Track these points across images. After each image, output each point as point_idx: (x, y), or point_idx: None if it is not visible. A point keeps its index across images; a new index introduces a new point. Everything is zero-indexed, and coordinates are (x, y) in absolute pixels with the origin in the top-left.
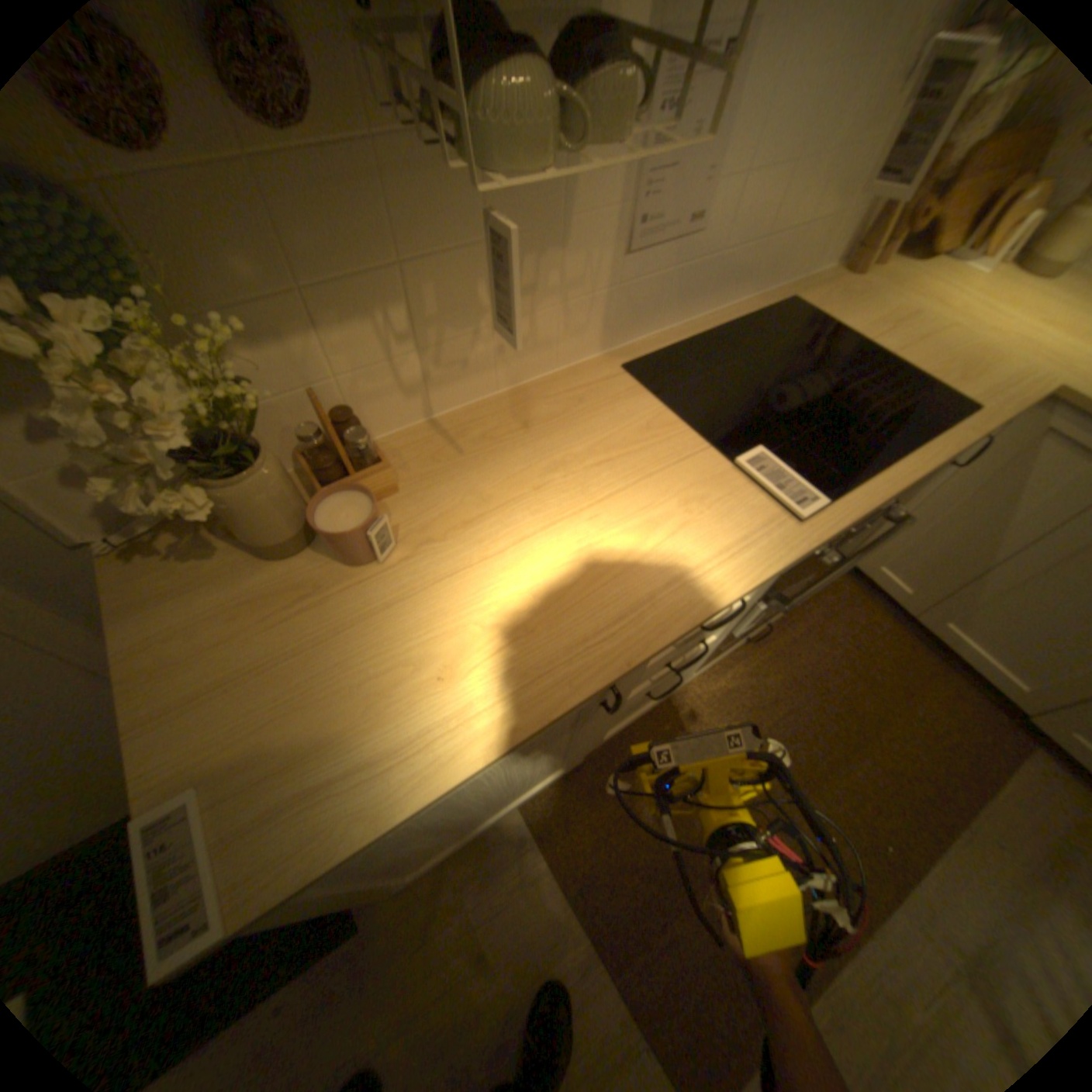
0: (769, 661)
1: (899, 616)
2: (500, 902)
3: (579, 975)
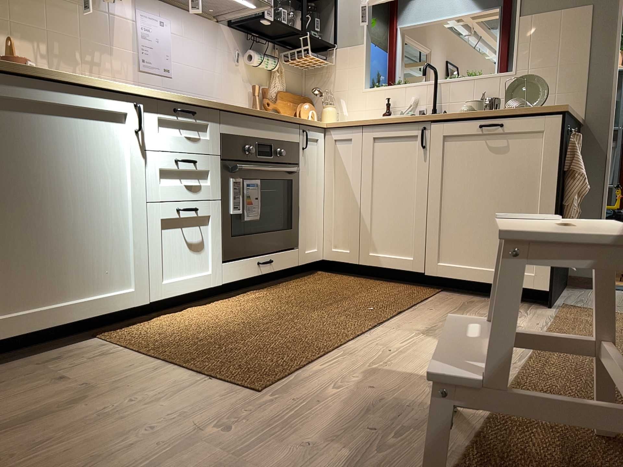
0: (282, 290)
1: (358, 277)
2: (81, 363)
3: (152, 368)
